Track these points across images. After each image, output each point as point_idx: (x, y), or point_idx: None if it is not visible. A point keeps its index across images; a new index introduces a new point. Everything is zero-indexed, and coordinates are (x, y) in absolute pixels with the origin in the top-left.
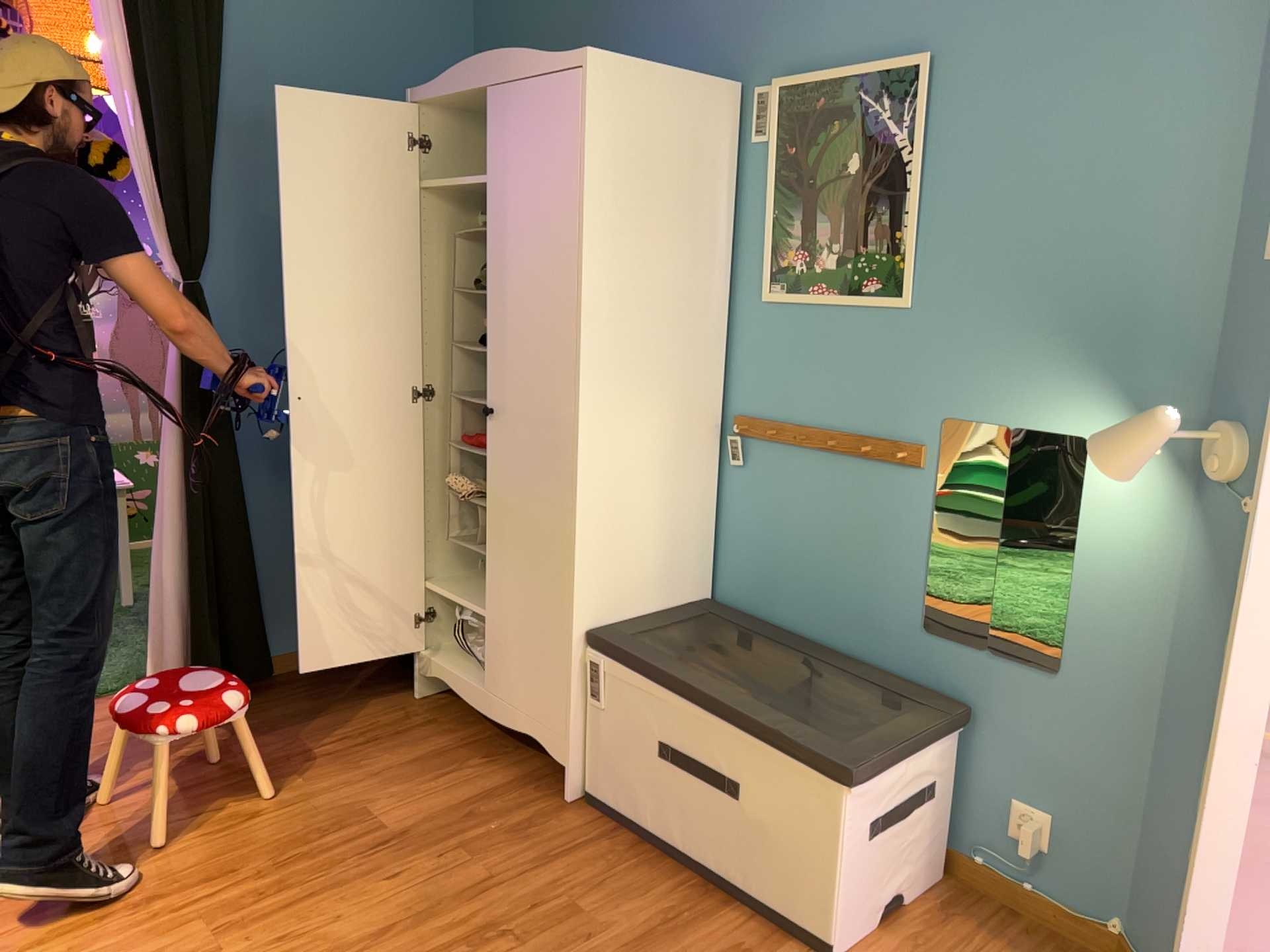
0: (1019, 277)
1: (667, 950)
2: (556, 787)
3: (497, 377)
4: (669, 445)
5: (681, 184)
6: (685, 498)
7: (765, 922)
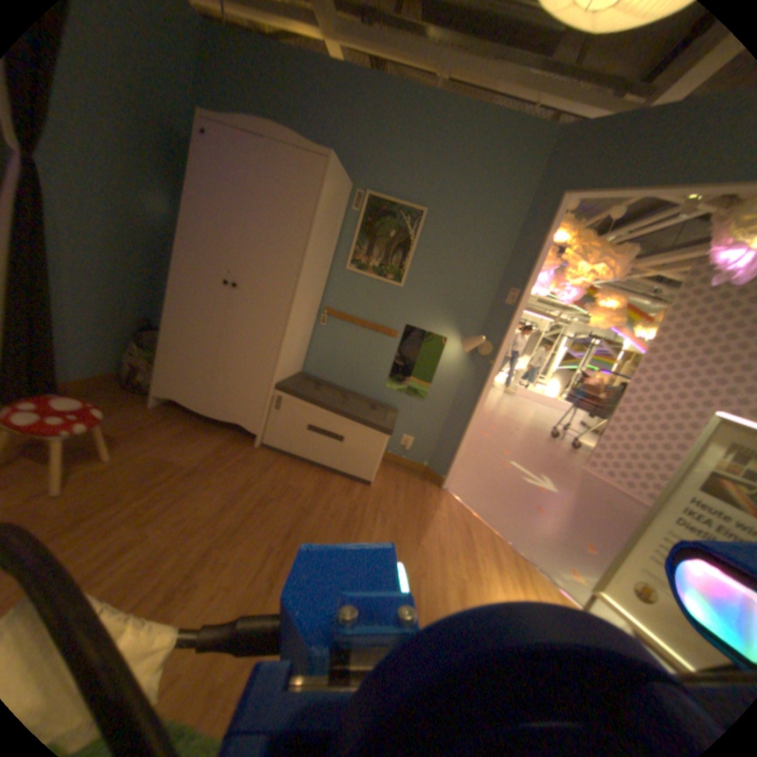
0: (438, 288)
1: (326, 493)
2: (247, 443)
3: (238, 273)
4: (308, 316)
5: (334, 218)
6: (306, 336)
7: (347, 479)
